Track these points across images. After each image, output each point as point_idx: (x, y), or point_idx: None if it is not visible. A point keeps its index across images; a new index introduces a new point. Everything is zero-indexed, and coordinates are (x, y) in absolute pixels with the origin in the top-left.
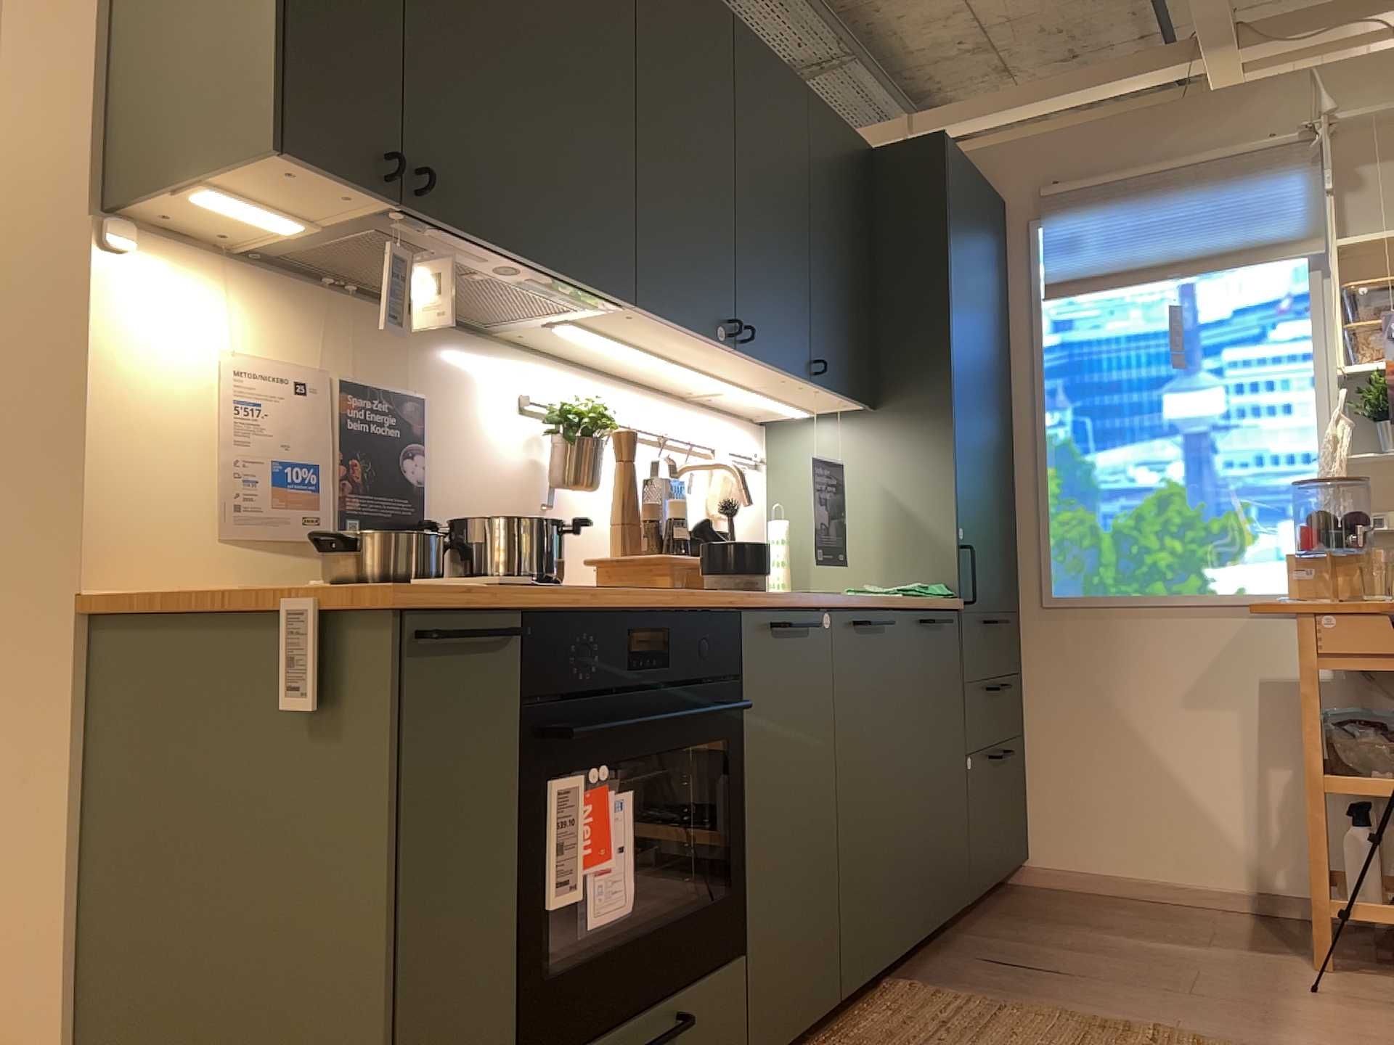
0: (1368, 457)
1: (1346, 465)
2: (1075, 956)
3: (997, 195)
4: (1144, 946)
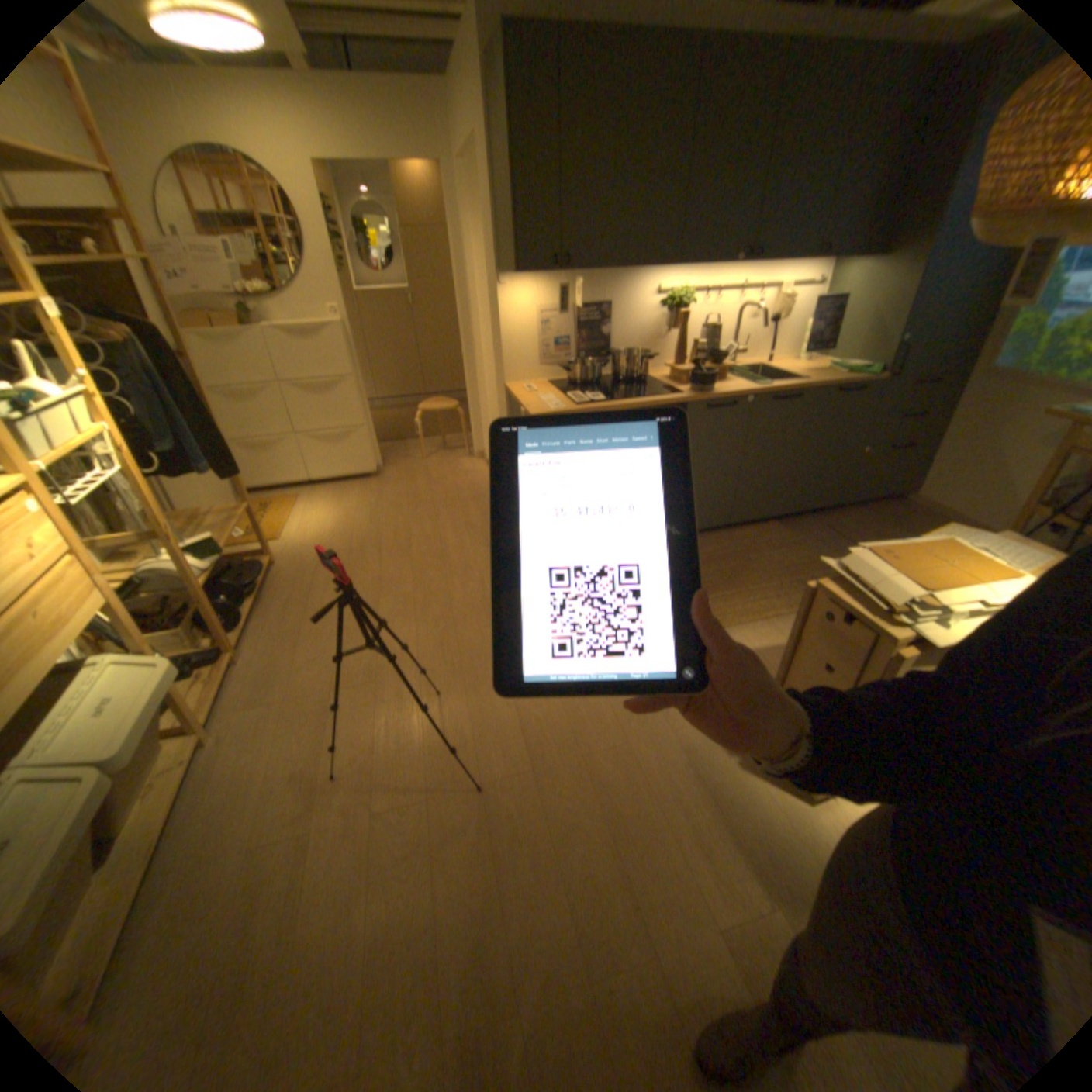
0: None
1: None
2: (868, 537)
3: None
4: None
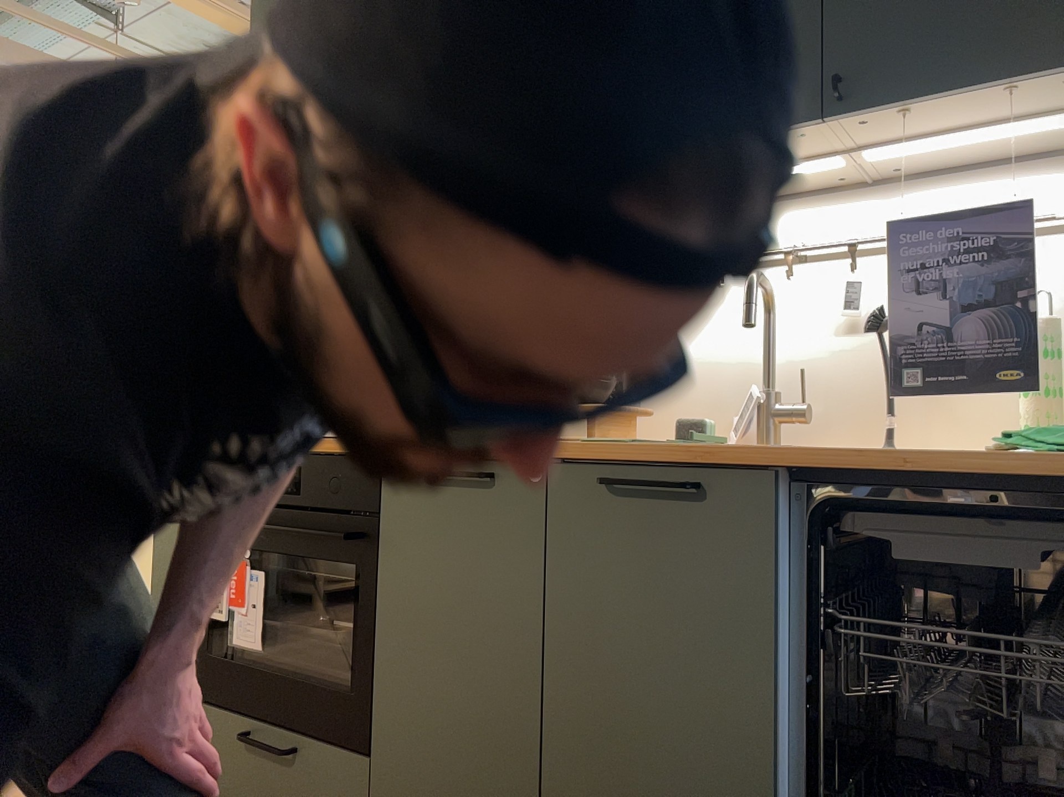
0: None
1: None
2: None
3: None
4: None
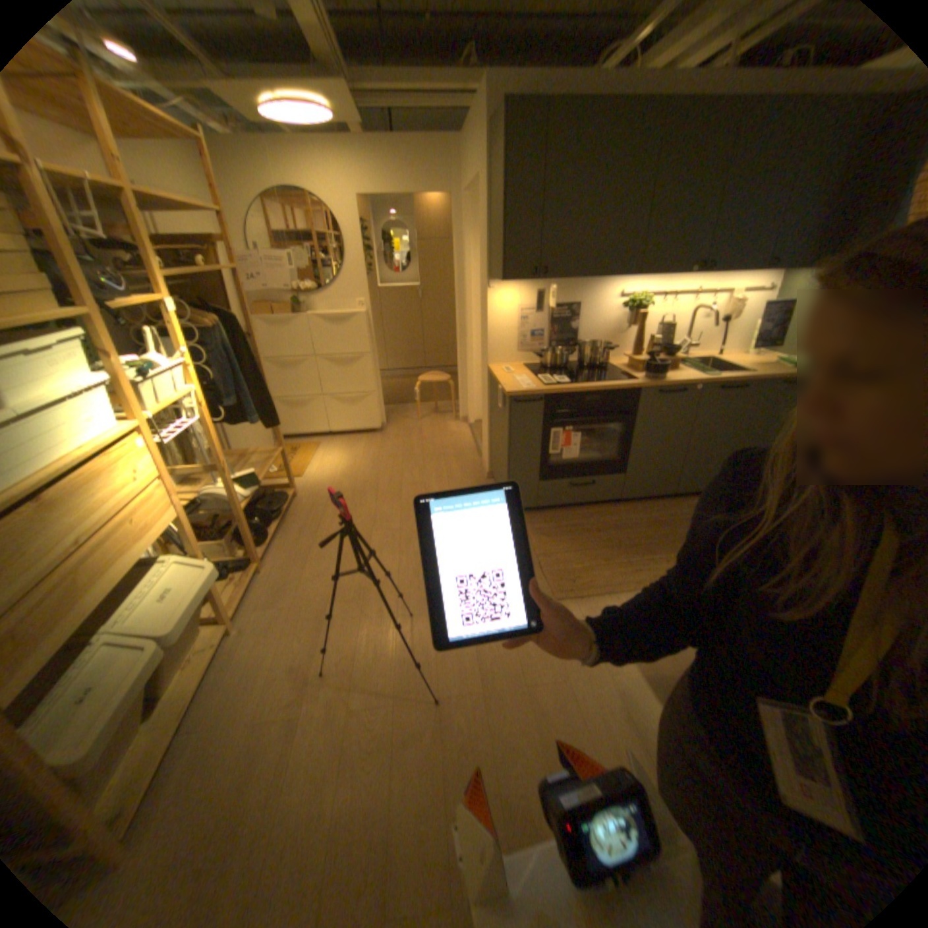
0: None
1: None
2: None
3: None
4: None
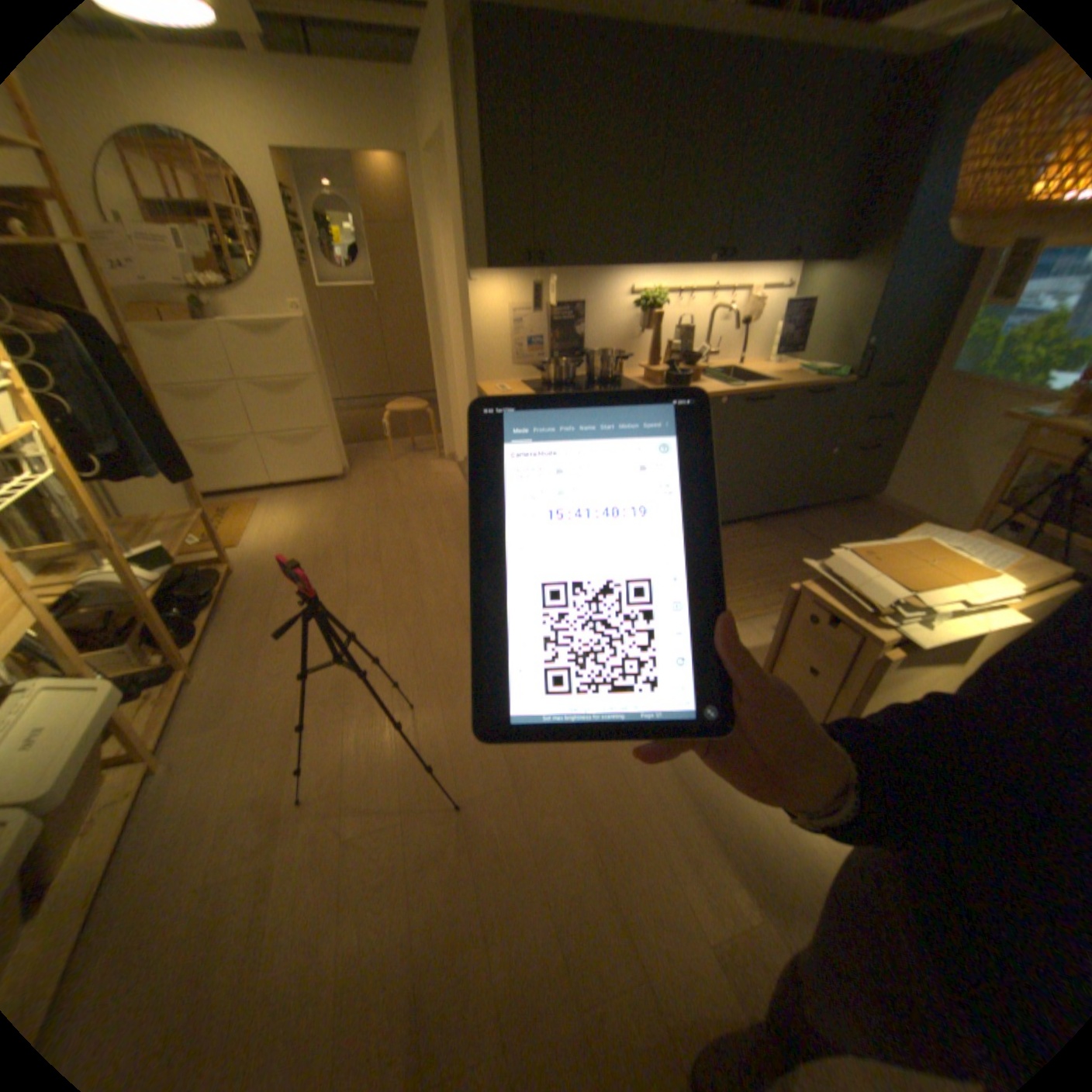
0: None
1: None
2: (838, 537)
3: None
4: None
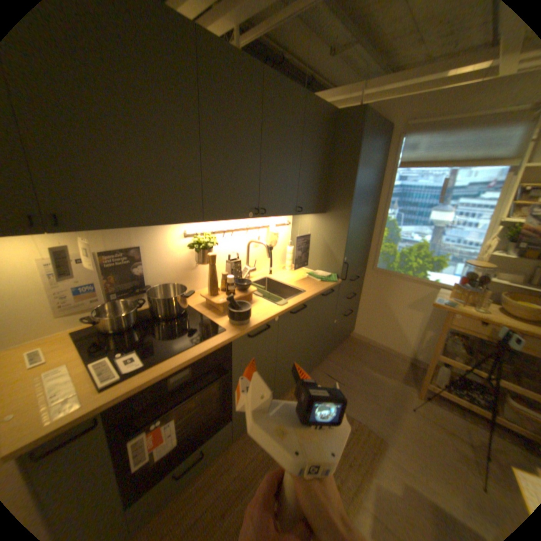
0: (501, 254)
1: (492, 250)
2: (351, 377)
3: (392, 121)
4: (372, 375)
